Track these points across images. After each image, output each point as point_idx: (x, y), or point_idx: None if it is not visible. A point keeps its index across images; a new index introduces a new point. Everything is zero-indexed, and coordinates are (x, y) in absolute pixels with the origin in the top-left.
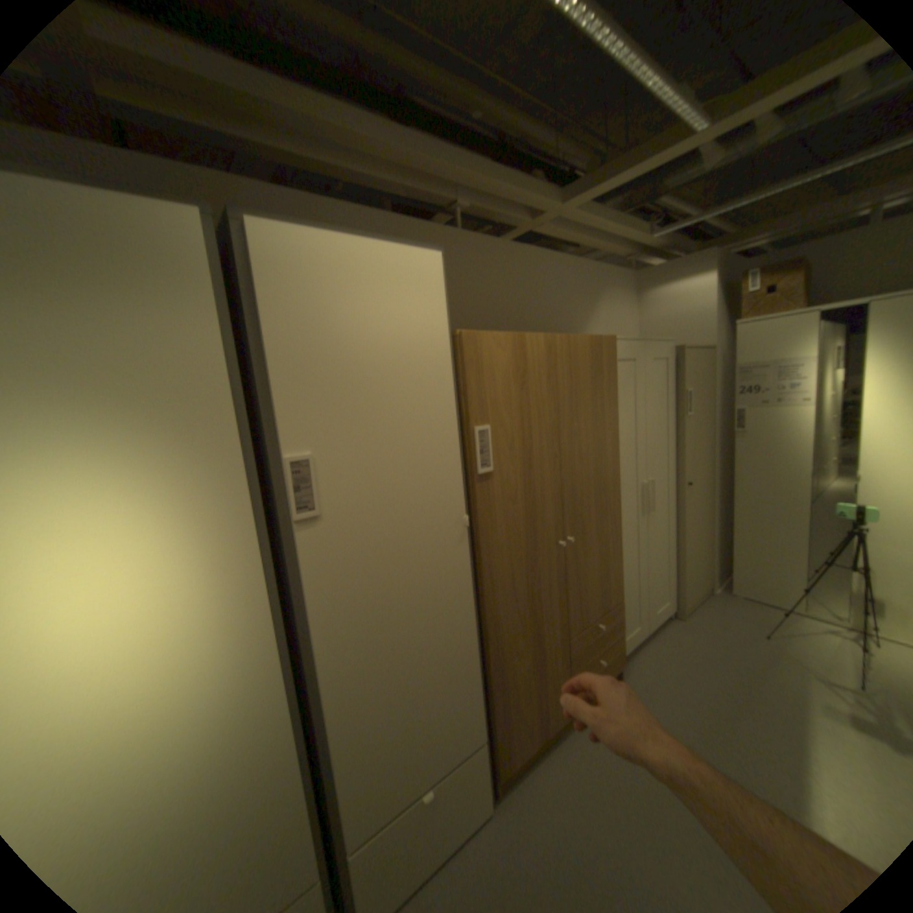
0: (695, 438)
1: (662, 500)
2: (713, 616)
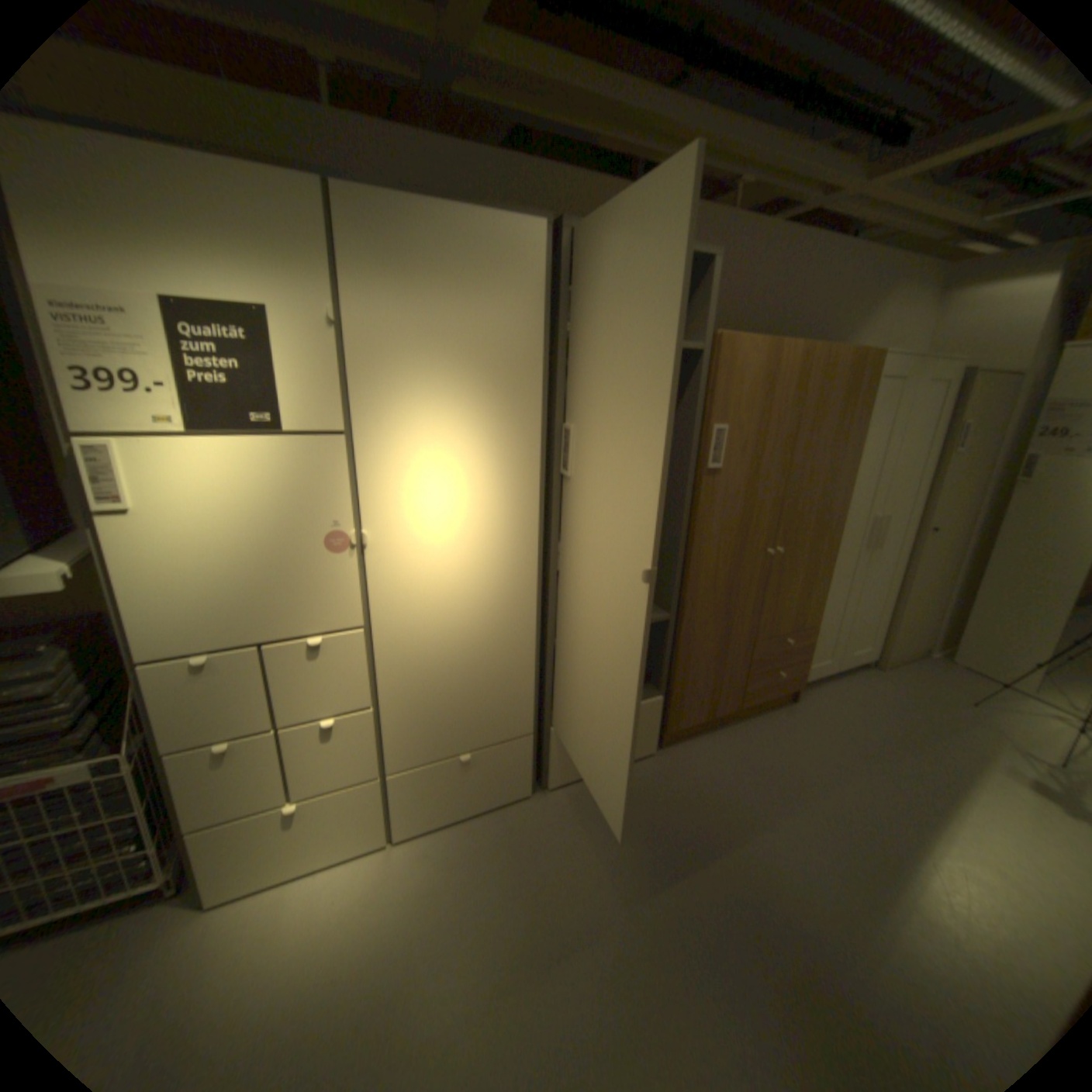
0: (961, 479)
1: (896, 540)
2: (921, 675)
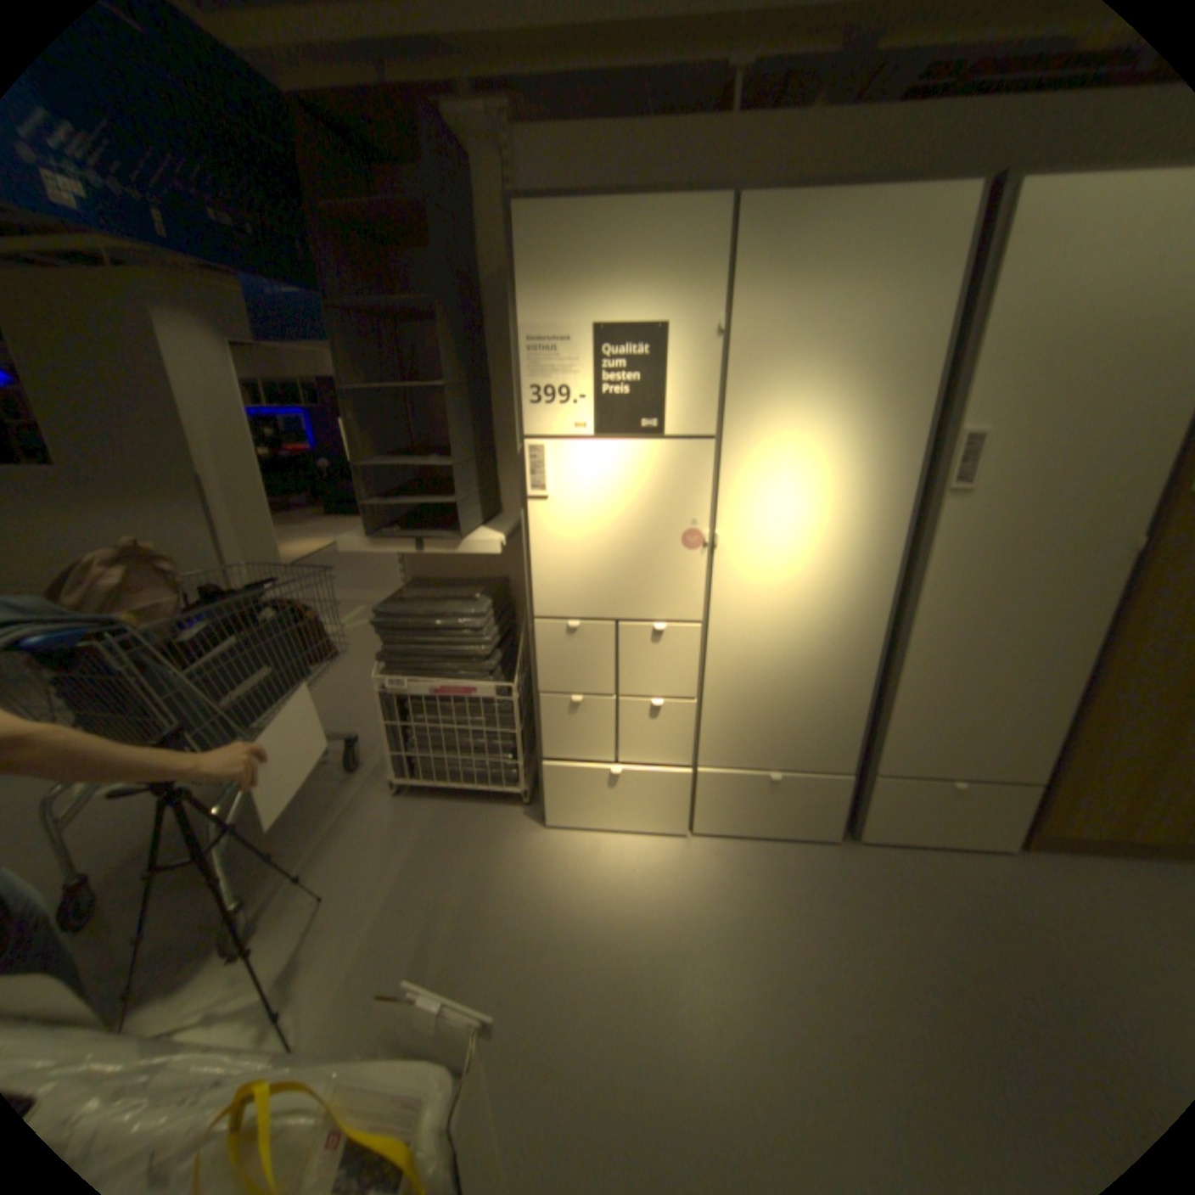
0: None
1: None
2: None
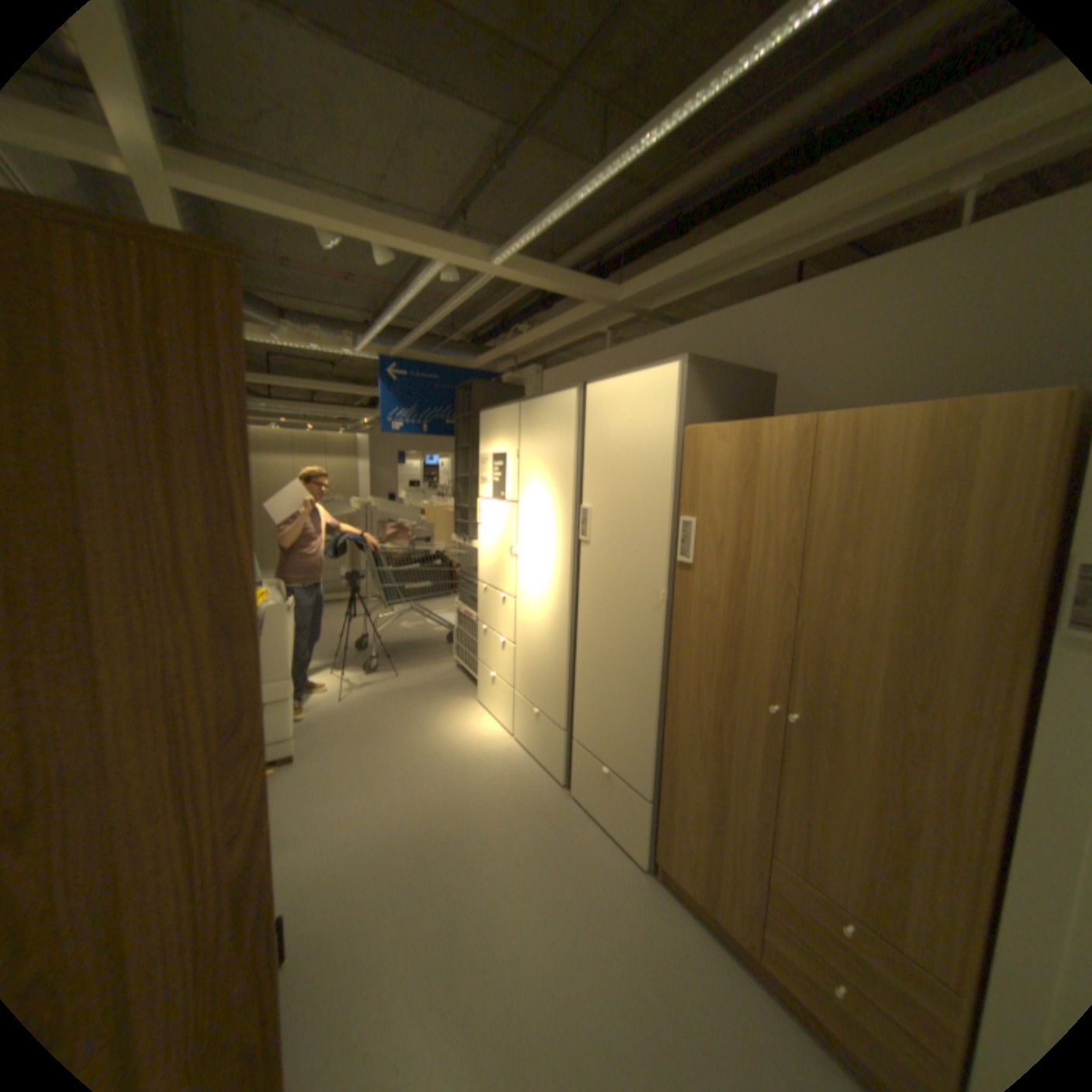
0: None
1: None
2: None
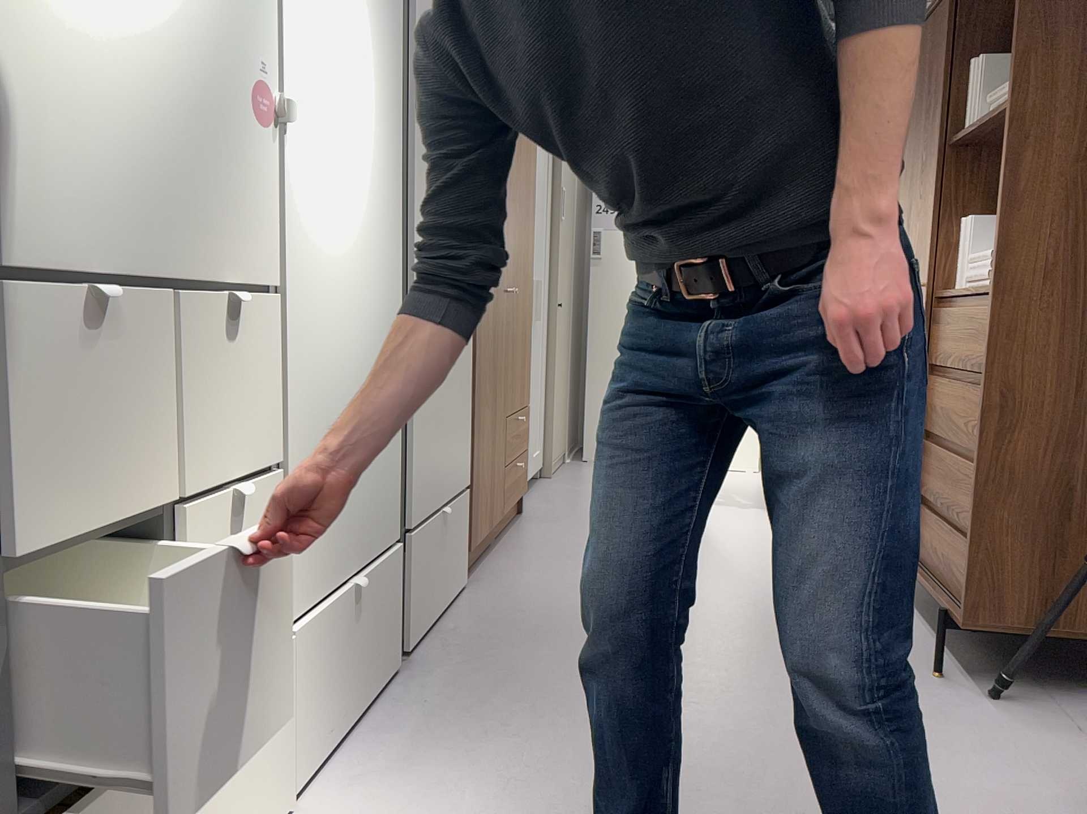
0: (564, 249)
1: (540, 313)
2: (574, 474)
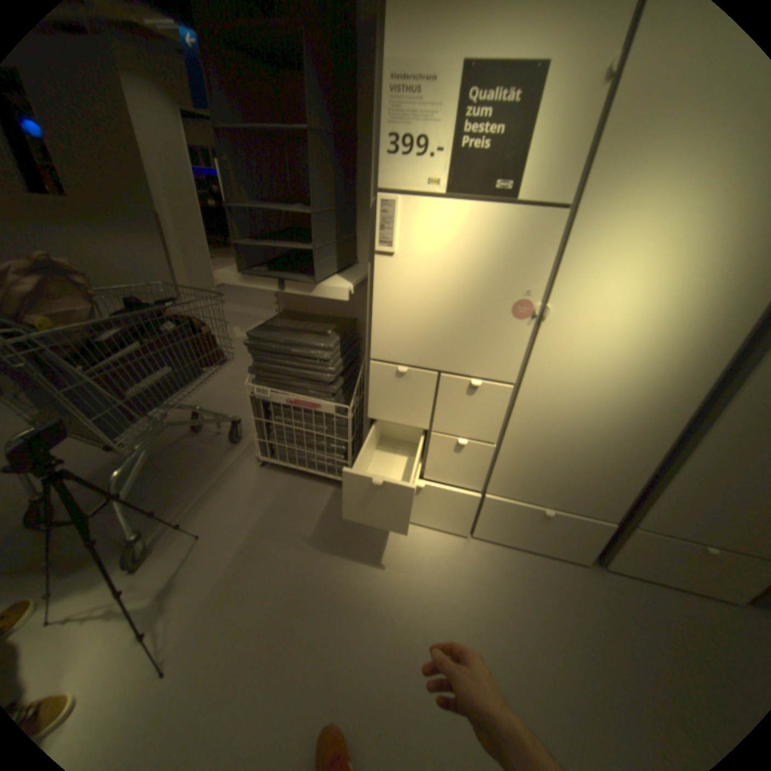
0: None
1: None
2: None
